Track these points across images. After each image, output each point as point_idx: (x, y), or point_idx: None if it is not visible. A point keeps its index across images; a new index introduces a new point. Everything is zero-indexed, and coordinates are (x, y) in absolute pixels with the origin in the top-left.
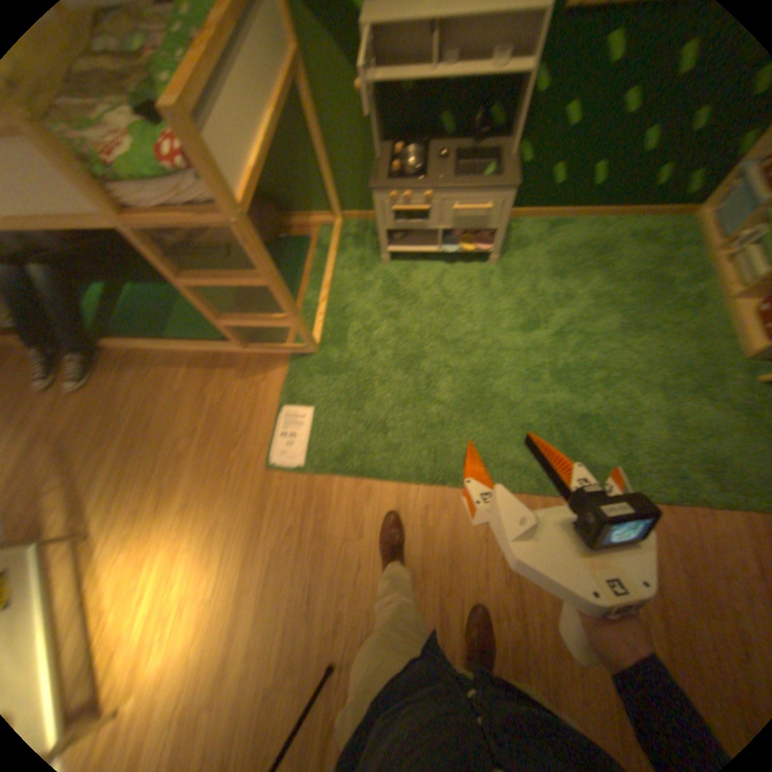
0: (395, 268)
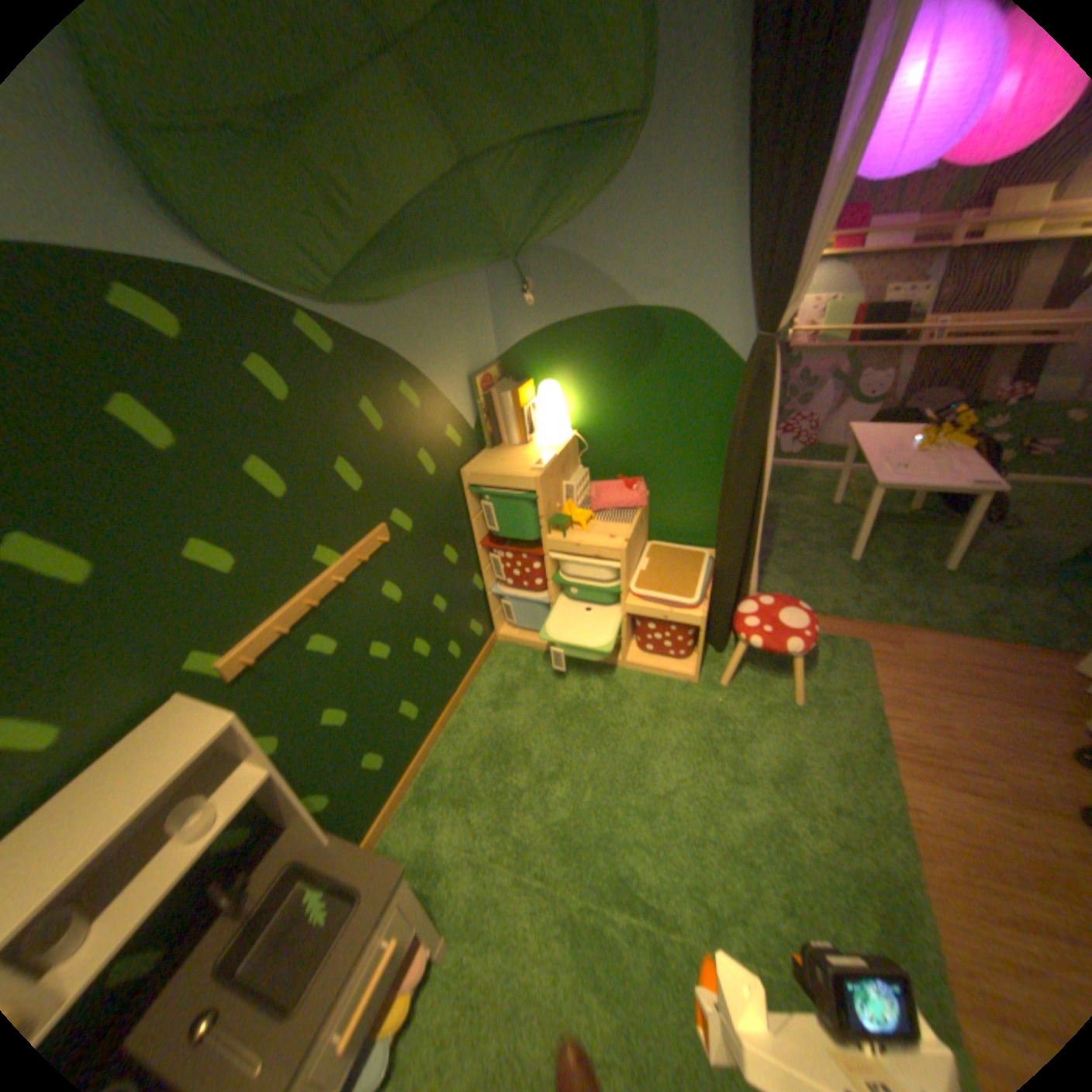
0: None
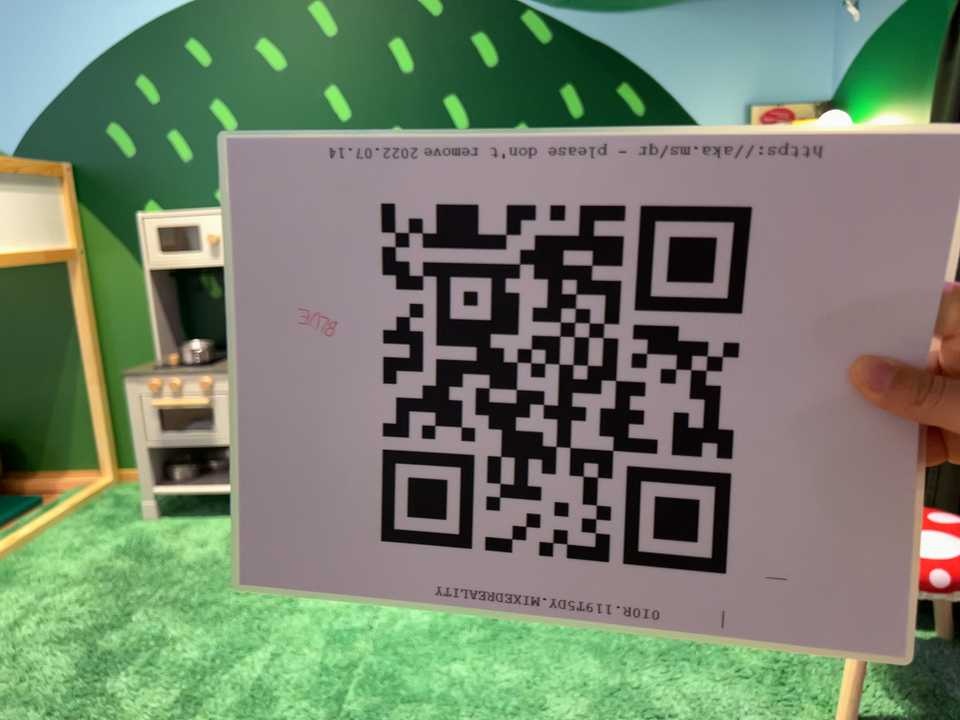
0: (166, 525)
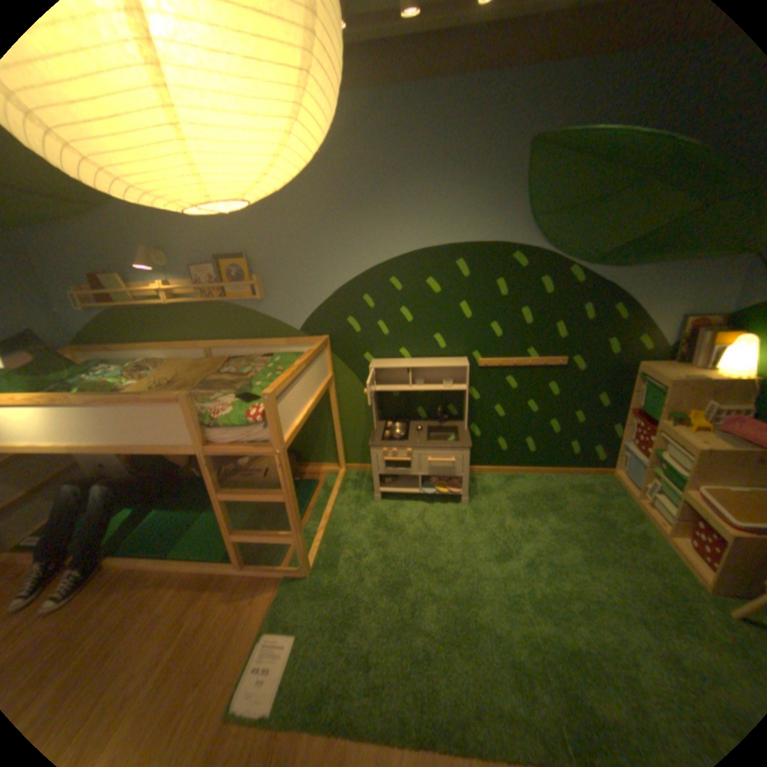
0: (386, 505)
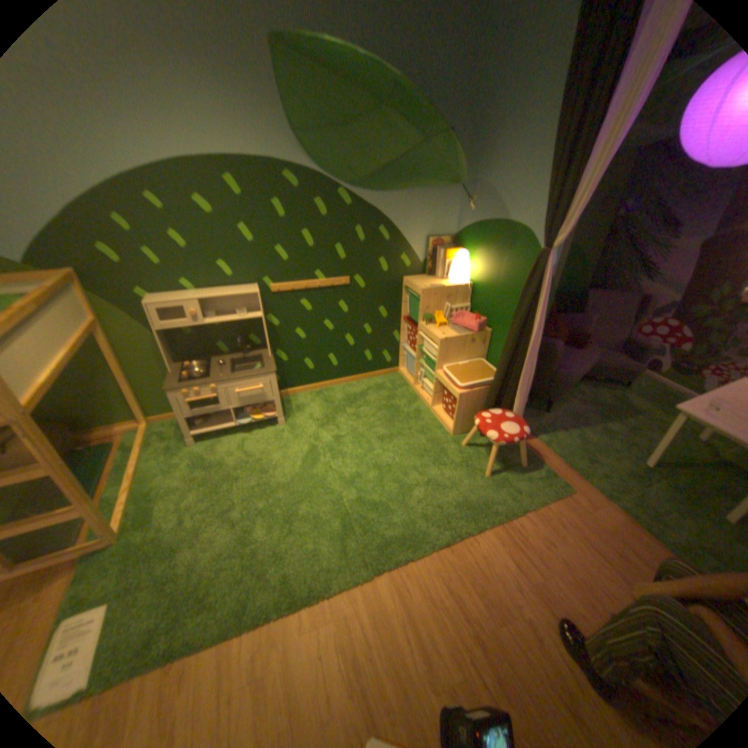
0: (201, 447)
